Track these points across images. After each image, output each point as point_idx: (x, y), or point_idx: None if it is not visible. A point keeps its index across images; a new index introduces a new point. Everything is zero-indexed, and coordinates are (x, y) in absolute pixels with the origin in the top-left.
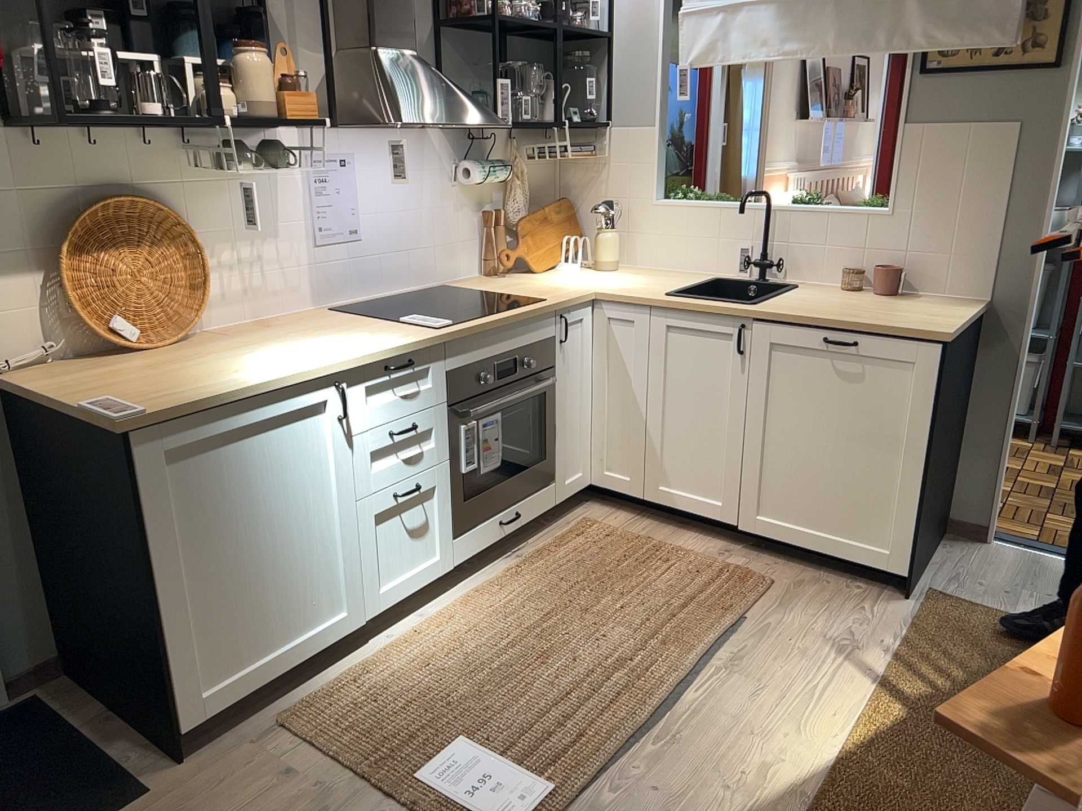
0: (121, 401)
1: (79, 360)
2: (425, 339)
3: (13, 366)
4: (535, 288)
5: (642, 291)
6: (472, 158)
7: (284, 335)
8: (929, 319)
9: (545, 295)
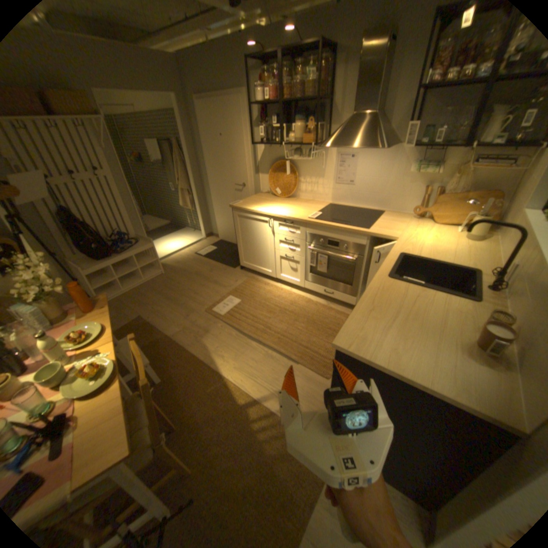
0: (239, 203)
1: (272, 195)
2: (296, 218)
3: (262, 192)
4: (393, 226)
5: (405, 248)
6: (431, 159)
7: (297, 204)
8: (377, 346)
9: (378, 229)
